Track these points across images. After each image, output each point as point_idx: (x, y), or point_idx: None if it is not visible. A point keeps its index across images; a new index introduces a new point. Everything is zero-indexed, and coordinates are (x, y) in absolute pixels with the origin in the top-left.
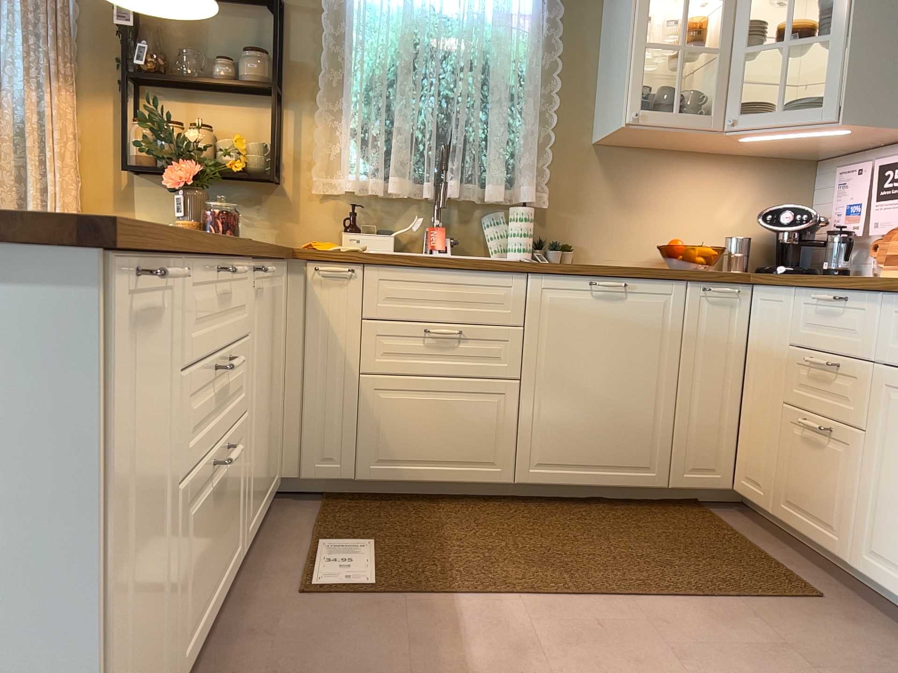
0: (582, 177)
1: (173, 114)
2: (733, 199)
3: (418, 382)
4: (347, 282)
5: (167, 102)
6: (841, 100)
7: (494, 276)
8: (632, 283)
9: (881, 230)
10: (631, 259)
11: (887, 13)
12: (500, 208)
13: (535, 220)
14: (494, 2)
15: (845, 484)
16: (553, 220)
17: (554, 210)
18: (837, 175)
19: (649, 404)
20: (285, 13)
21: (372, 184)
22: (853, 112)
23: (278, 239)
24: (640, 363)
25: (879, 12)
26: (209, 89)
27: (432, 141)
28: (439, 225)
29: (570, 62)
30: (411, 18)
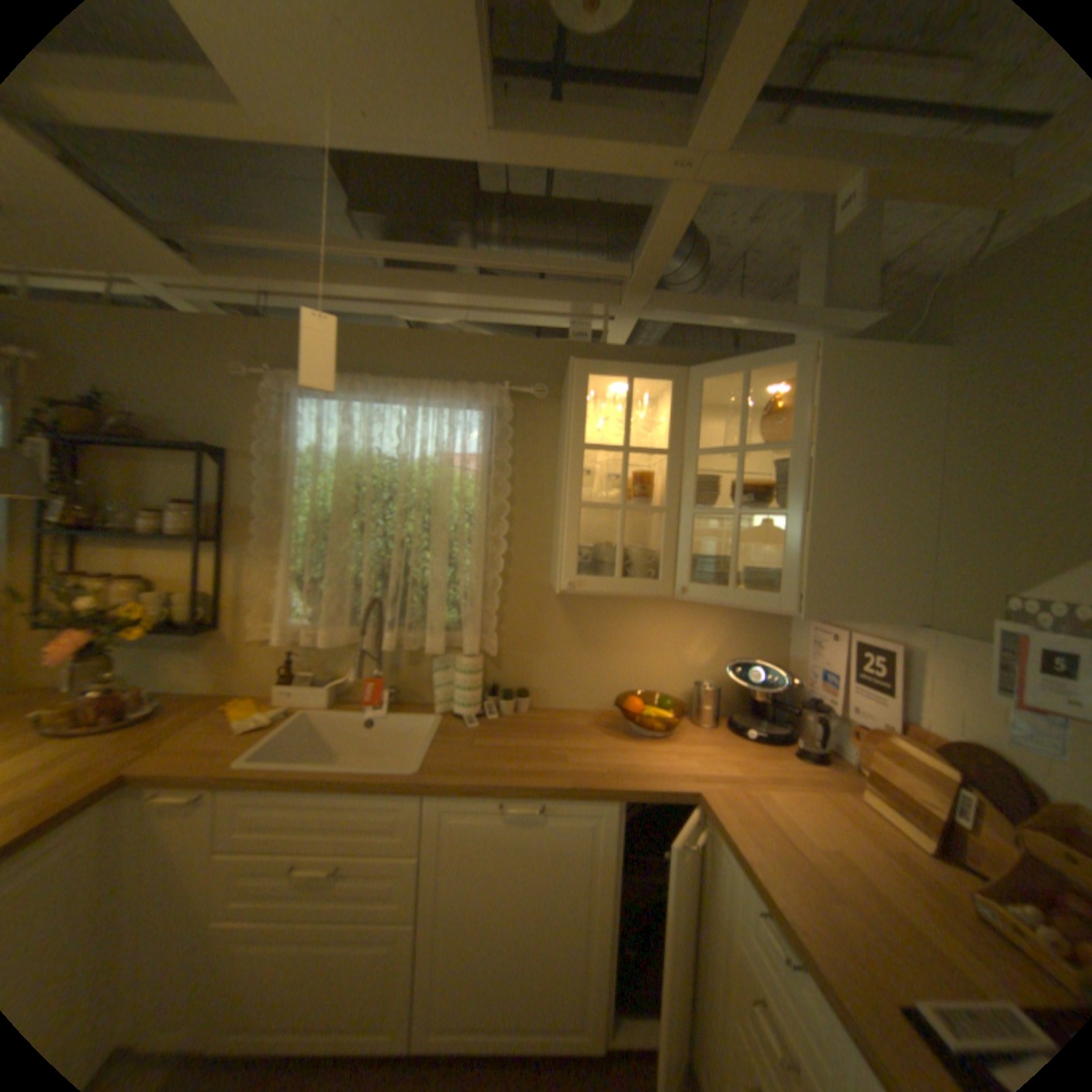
0: (538, 618)
1: (104, 560)
2: (702, 638)
3: (282, 932)
4: (192, 811)
5: (98, 547)
6: (804, 588)
7: (377, 801)
8: (551, 807)
9: (863, 720)
10: (593, 701)
11: (857, 487)
12: (452, 650)
13: (489, 662)
14: (438, 444)
15: None
16: (508, 663)
17: (508, 651)
18: (812, 629)
19: (577, 953)
20: (222, 457)
21: (302, 637)
22: (819, 606)
23: (213, 686)
24: (564, 904)
25: (845, 486)
26: (139, 535)
27: (367, 590)
28: (375, 678)
29: (524, 500)
30: (346, 463)
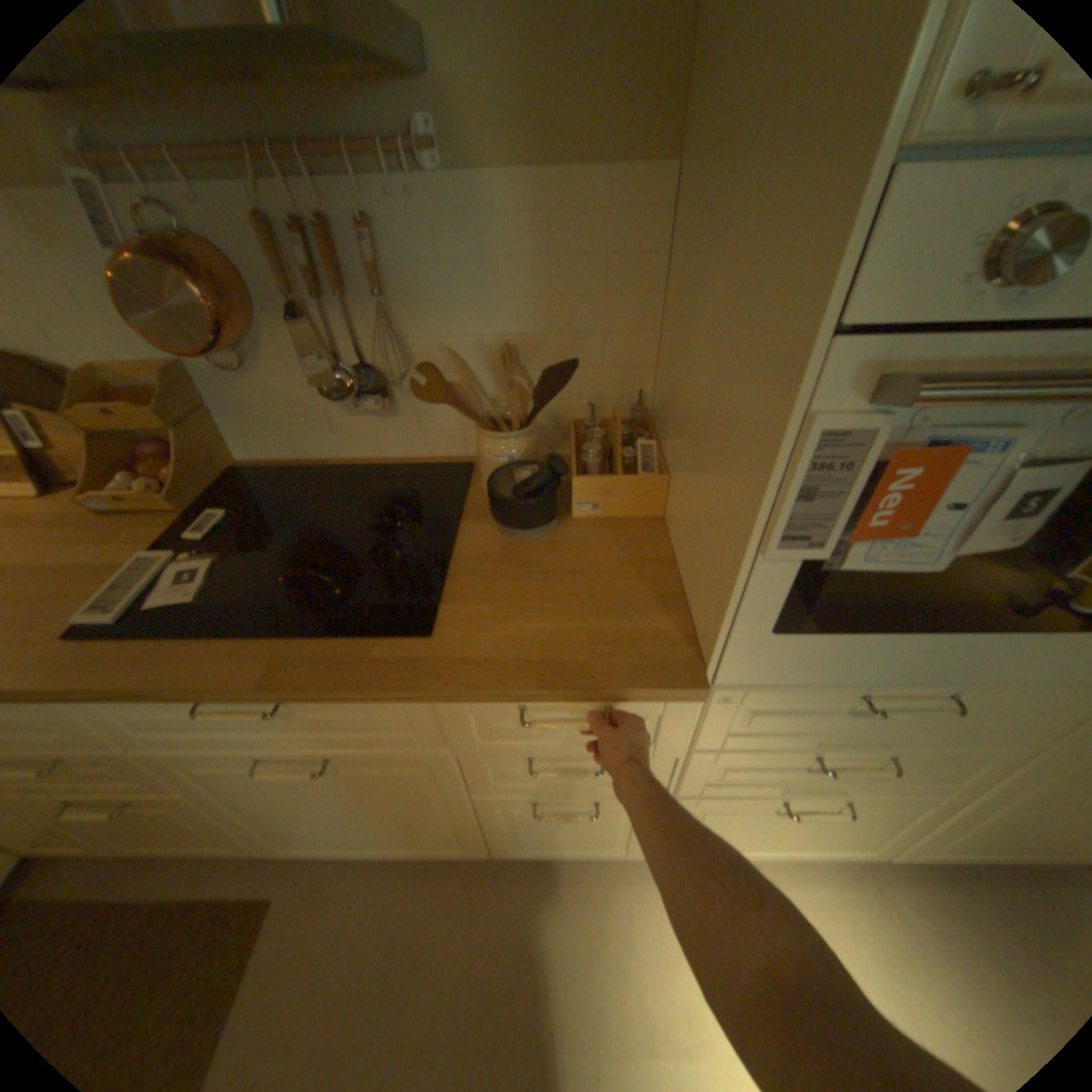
0: None
1: None
2: None
3: None
4: None
5: None
6: None
7: None
8: None
9: None
10: None
11: None
12: None
13: None
14: None
15: (196, 826)
16: None
17: None
18: None
19: None
20: None
21: None
22: None
23: None
24: None
25: None
26: None
27: None
28: None
29: None
30: None
